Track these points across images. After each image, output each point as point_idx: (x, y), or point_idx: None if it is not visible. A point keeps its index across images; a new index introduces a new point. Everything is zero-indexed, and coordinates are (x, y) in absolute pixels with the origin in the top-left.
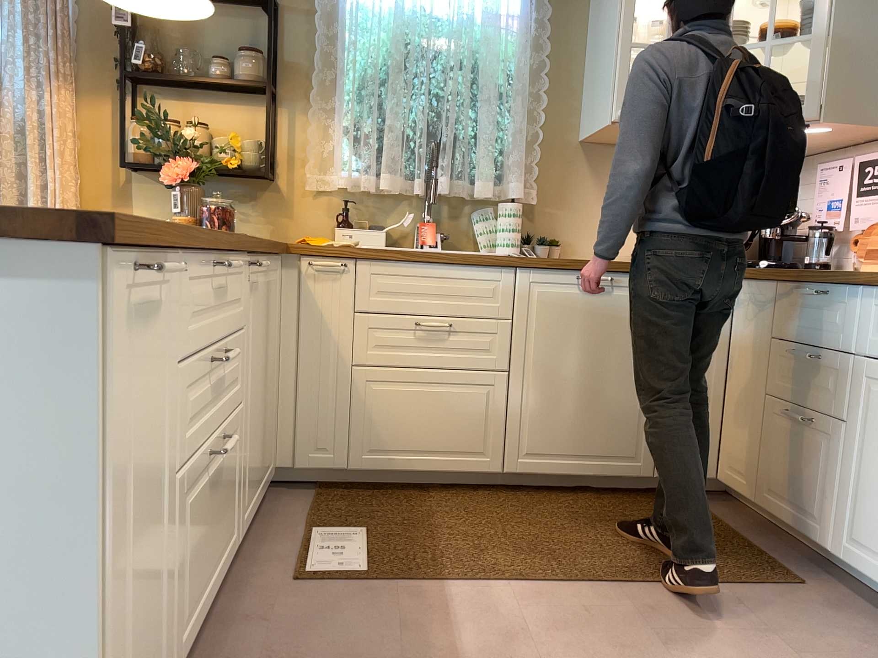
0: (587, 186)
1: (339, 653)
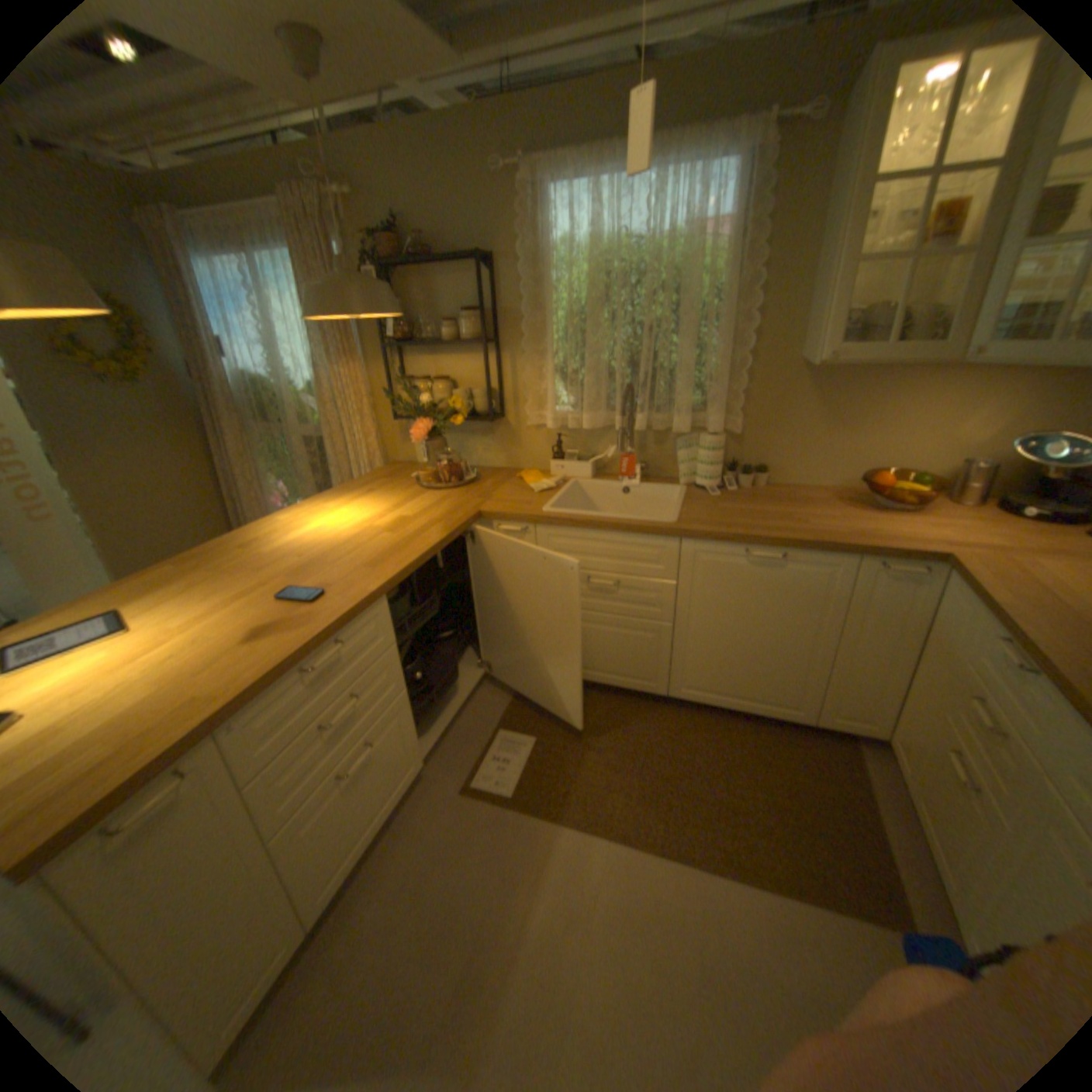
0: (808, 409)
1: (453, 892)
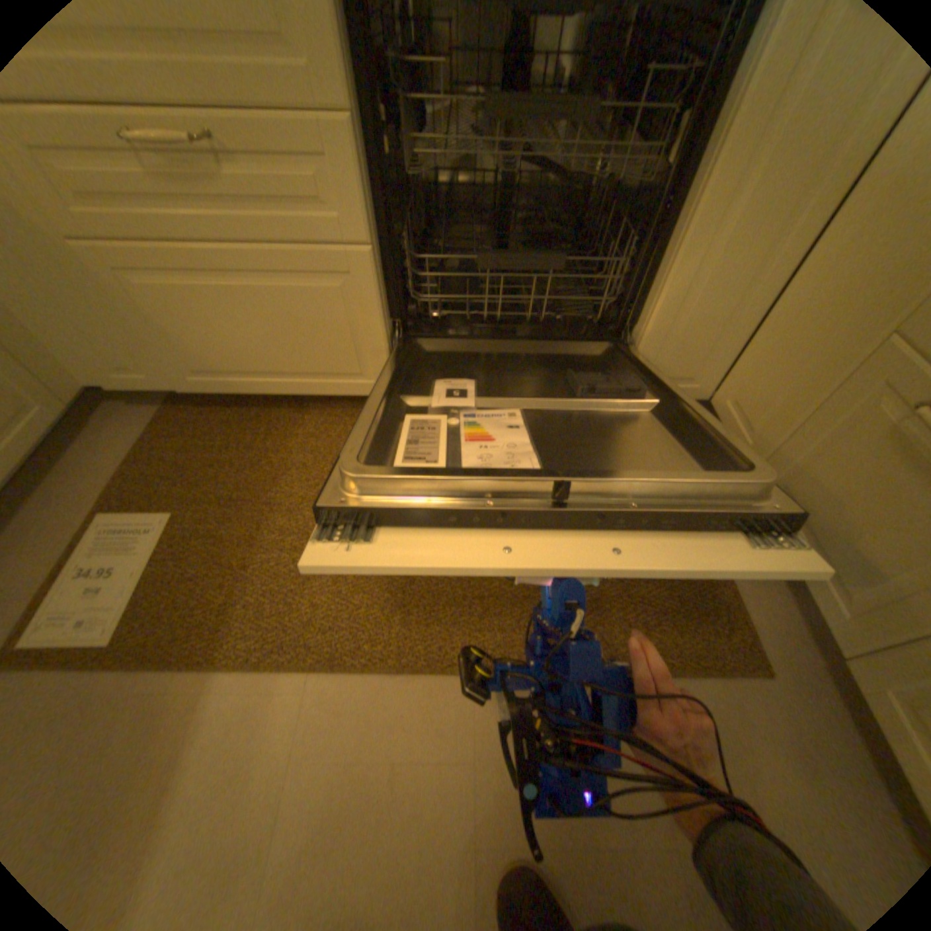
0: None
1: None
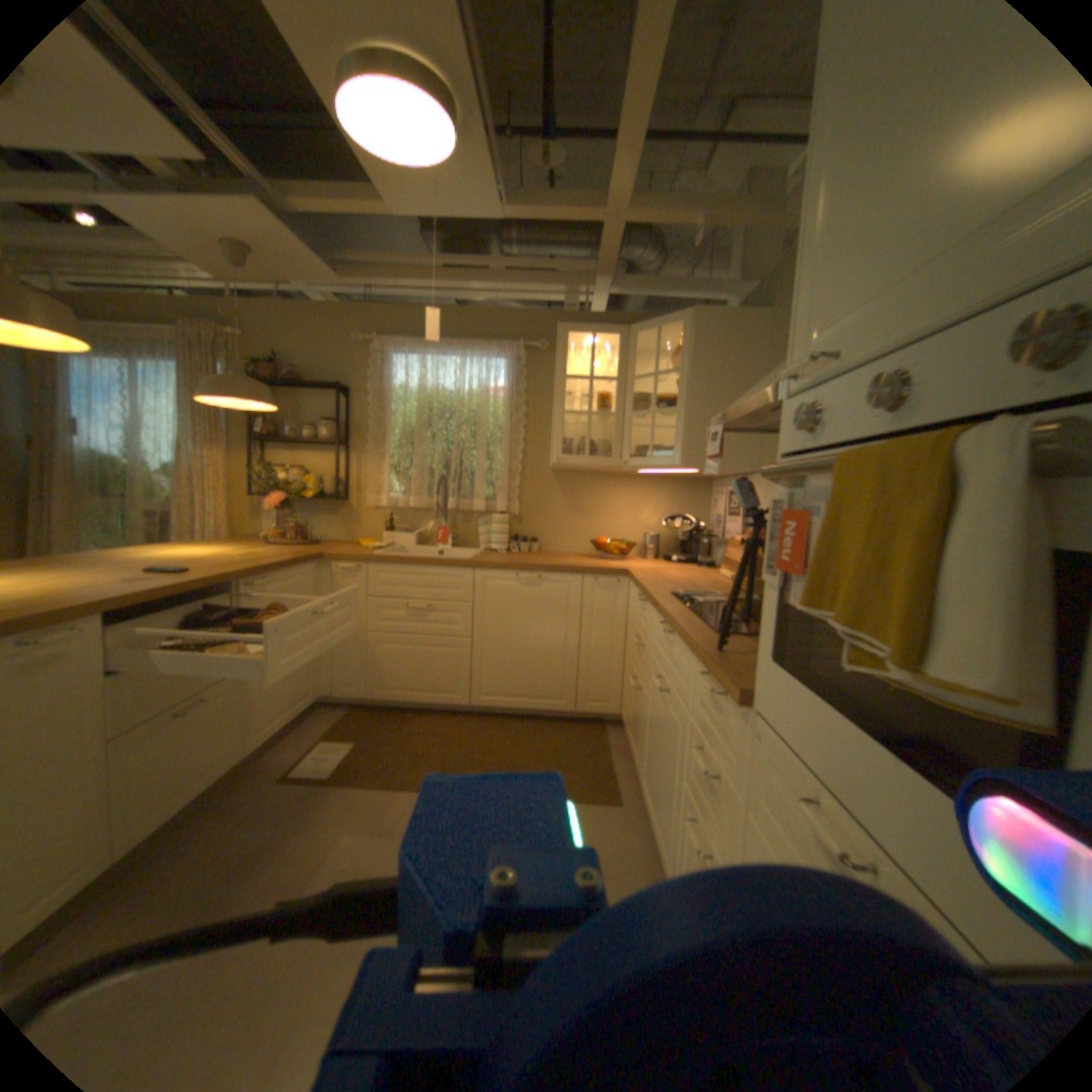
0: (556, 502)
1: (264, 838)
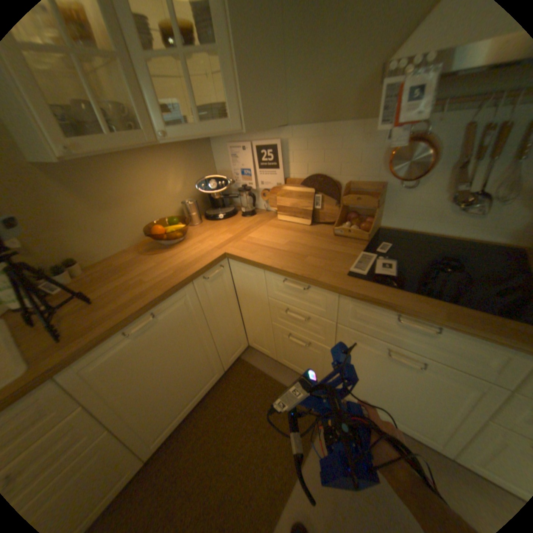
0: (68, 204)
1: None
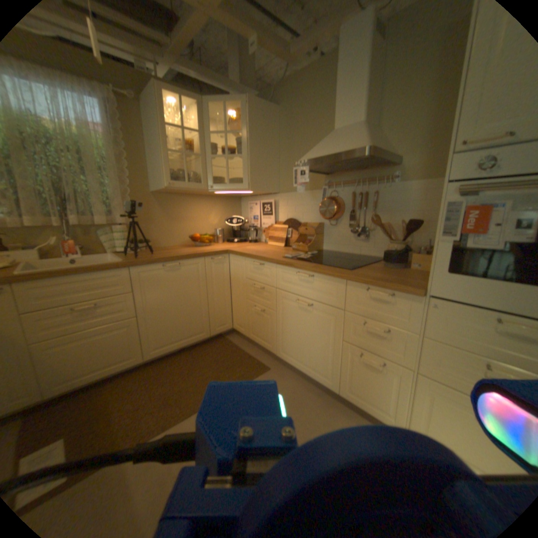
0: (157, 214)
1: None
